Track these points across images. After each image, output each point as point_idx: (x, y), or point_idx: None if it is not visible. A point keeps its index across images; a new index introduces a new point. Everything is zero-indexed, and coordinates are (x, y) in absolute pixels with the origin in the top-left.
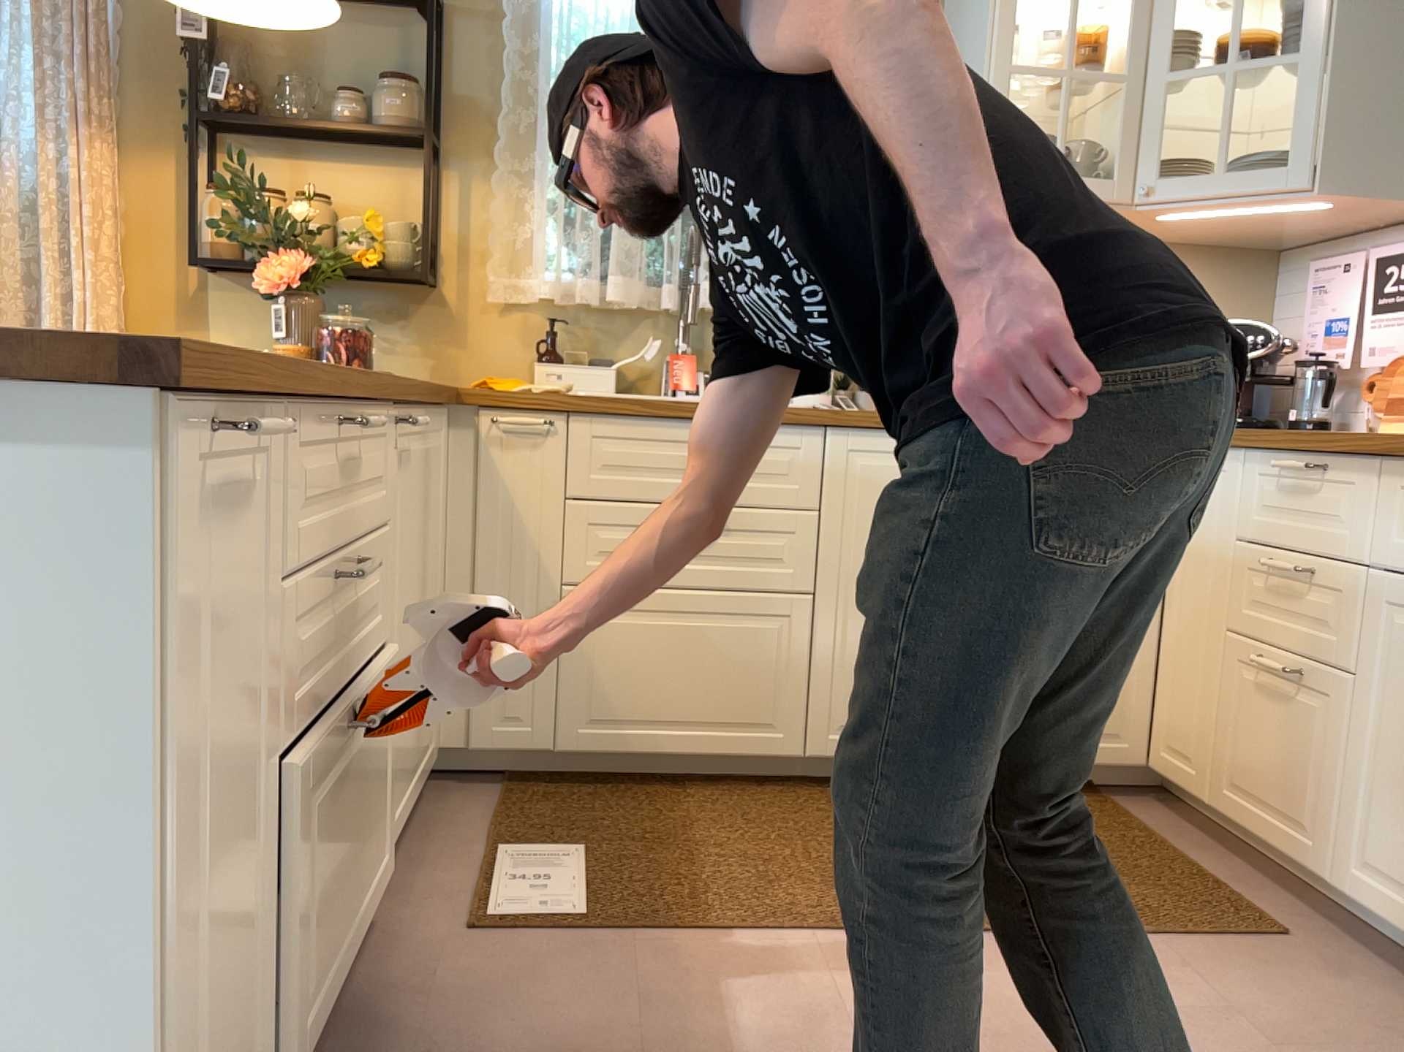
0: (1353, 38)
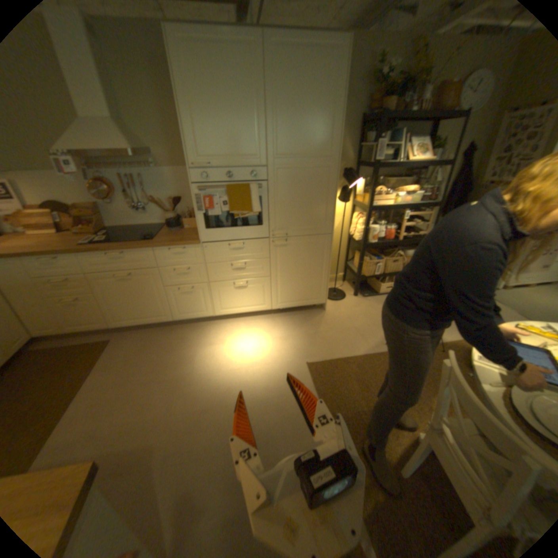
0: None
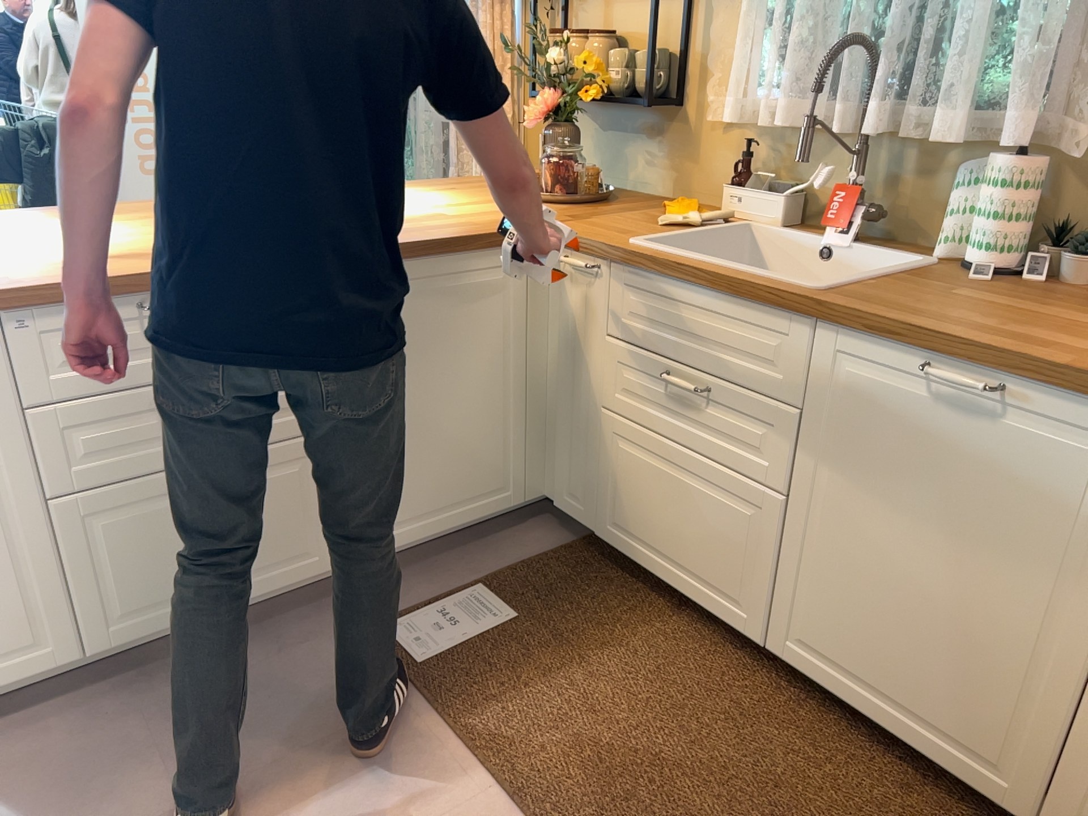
0: None
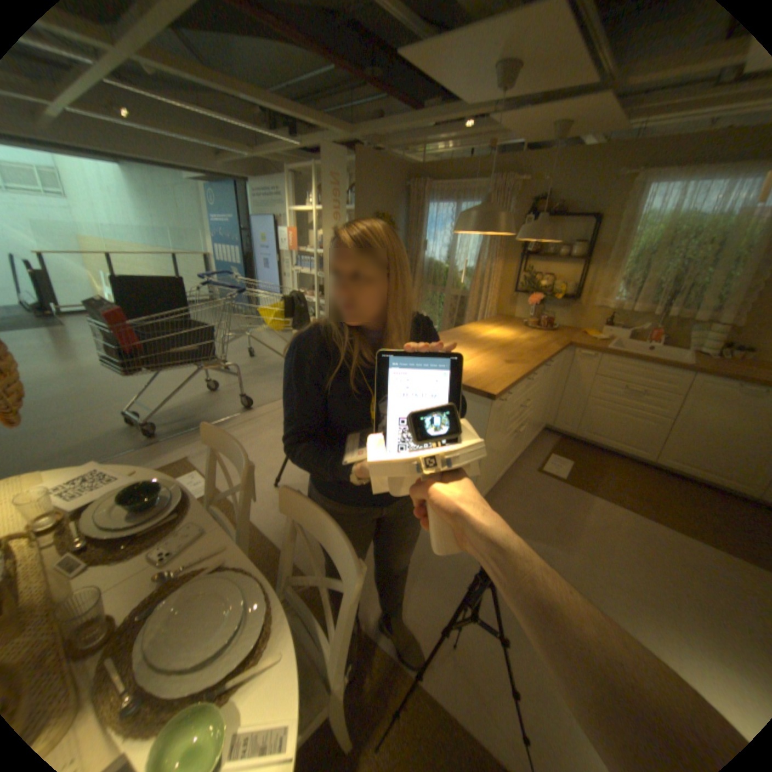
0: None
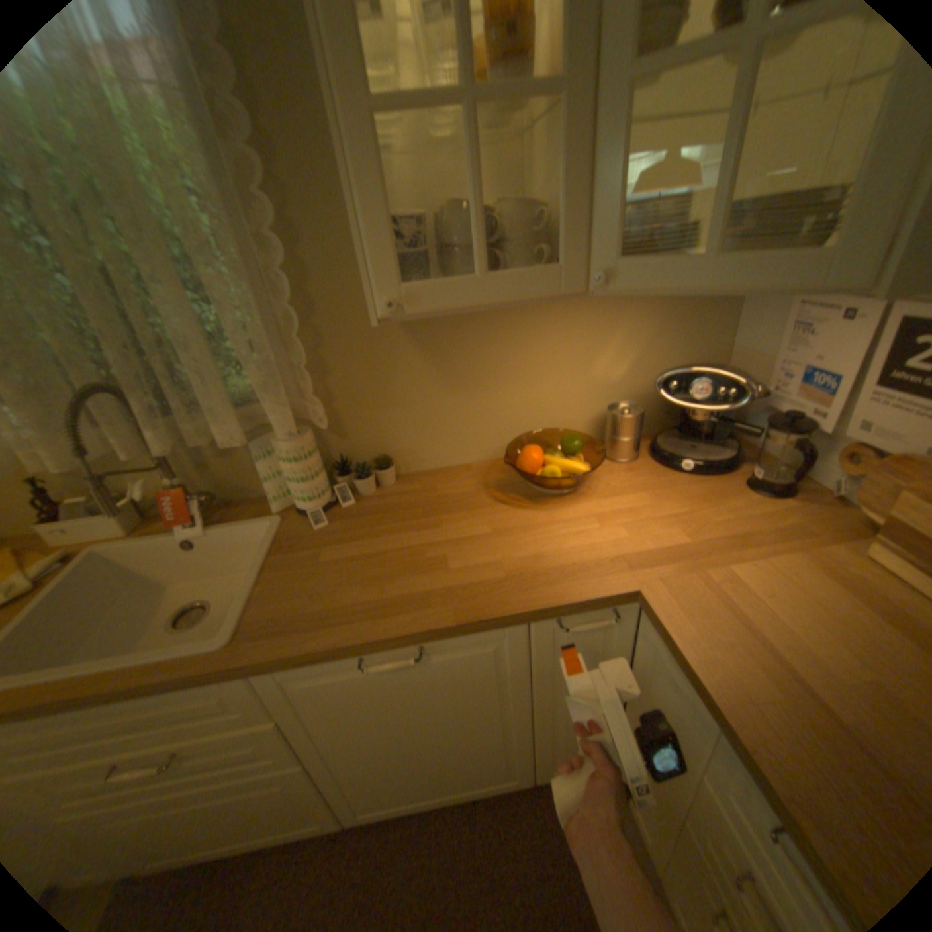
0: None
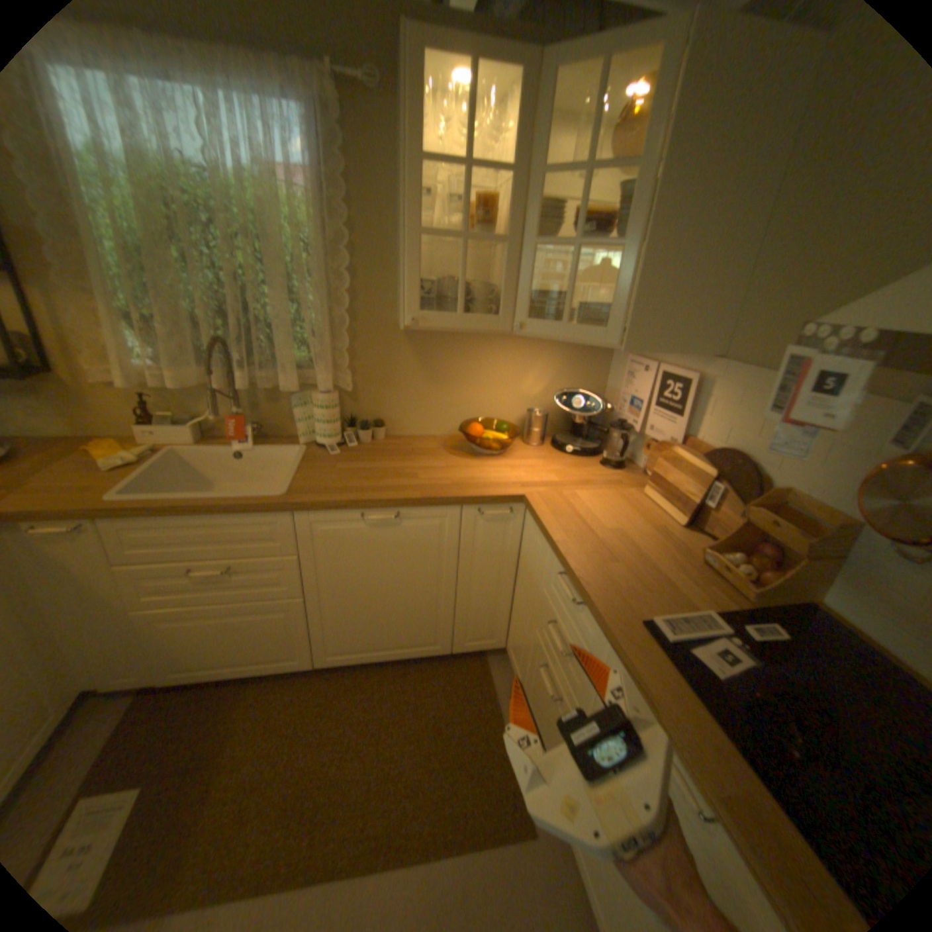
0: (663, 232)
